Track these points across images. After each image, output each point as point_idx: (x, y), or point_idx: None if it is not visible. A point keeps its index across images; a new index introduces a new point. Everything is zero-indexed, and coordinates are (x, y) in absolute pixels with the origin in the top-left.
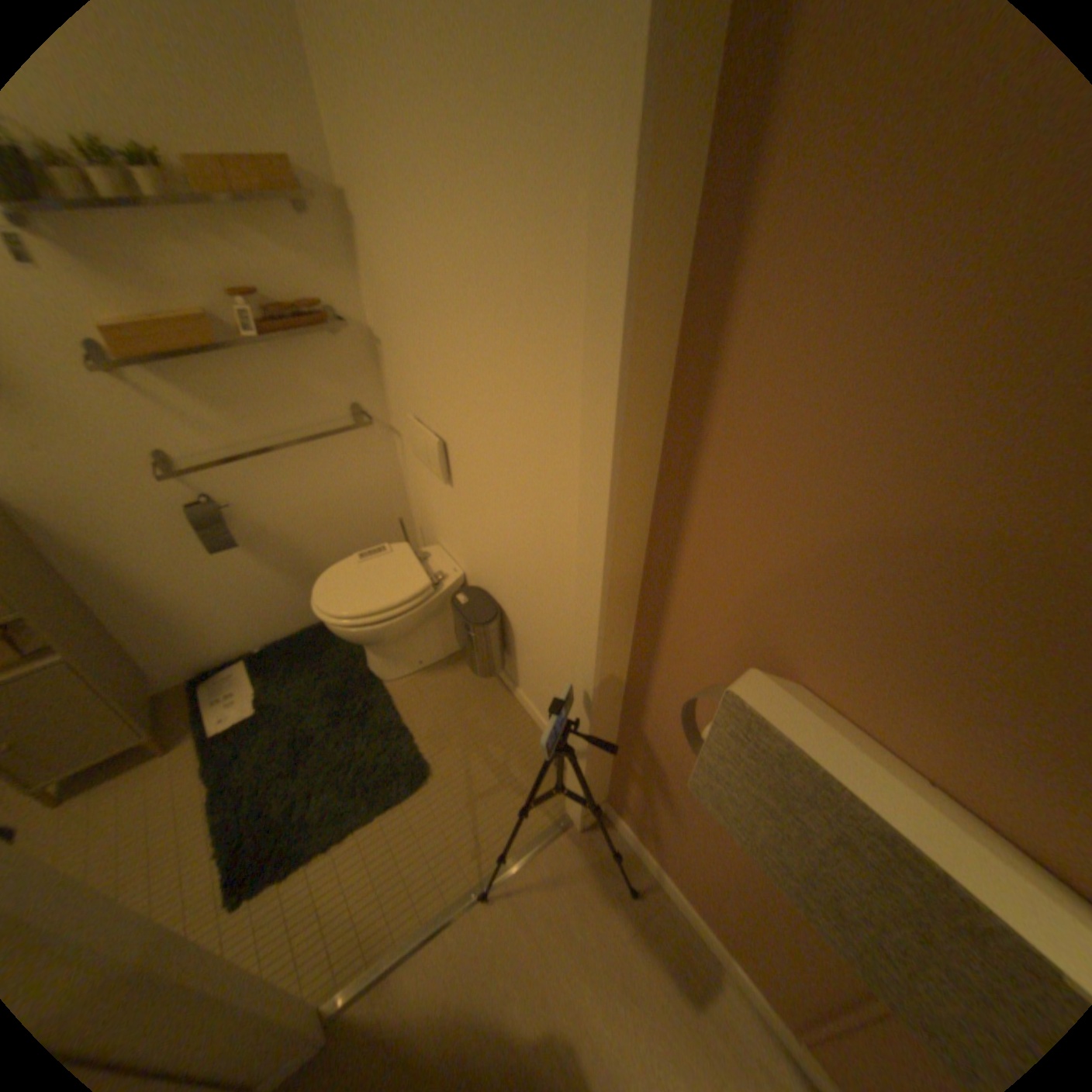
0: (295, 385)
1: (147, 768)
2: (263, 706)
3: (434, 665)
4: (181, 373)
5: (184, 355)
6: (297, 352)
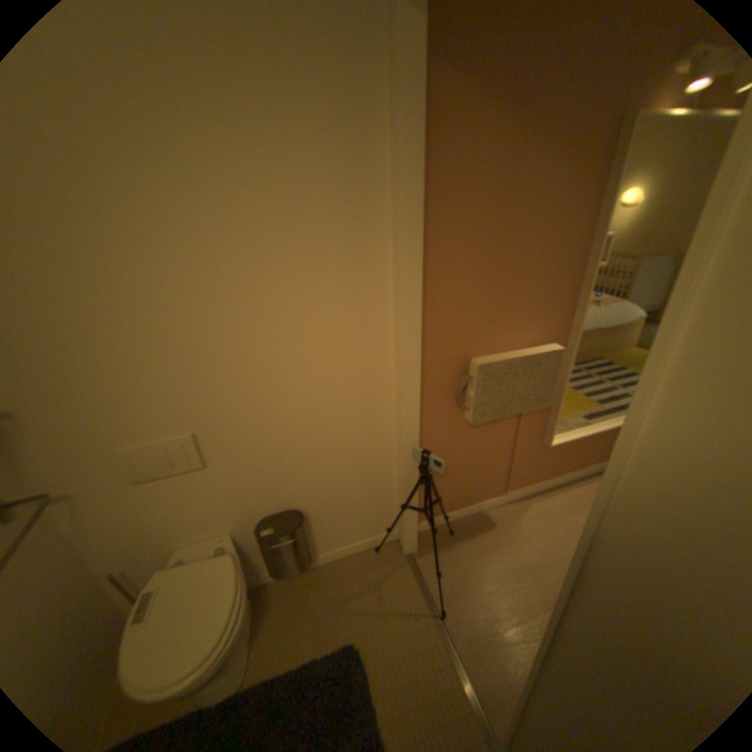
0: None
1: None
2: None
3: (250, 630)
4: None
5: None
6: None
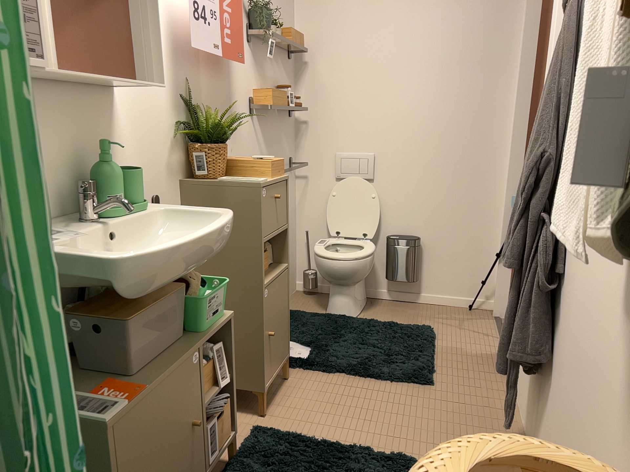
0: (282, 144)
1: (291, 381)
2: (314, 339)
3: (366, 308)
4: (265, 127)
5: (266, 119)
6: (284, 128)
